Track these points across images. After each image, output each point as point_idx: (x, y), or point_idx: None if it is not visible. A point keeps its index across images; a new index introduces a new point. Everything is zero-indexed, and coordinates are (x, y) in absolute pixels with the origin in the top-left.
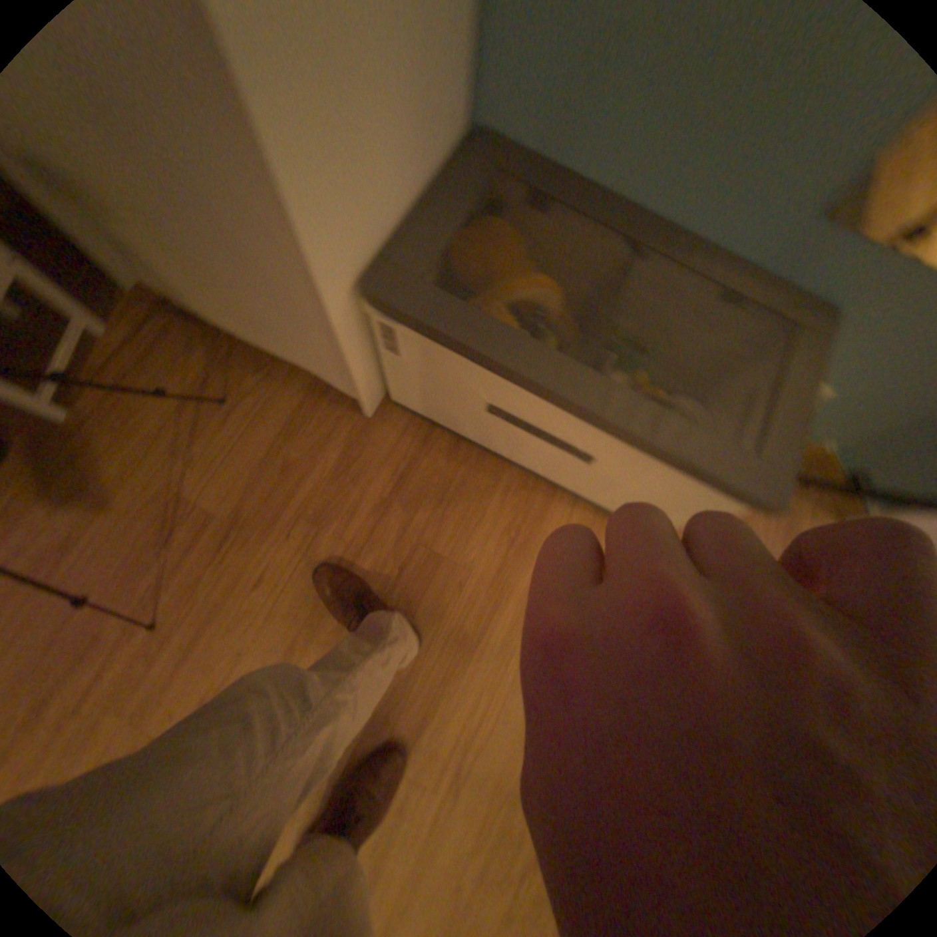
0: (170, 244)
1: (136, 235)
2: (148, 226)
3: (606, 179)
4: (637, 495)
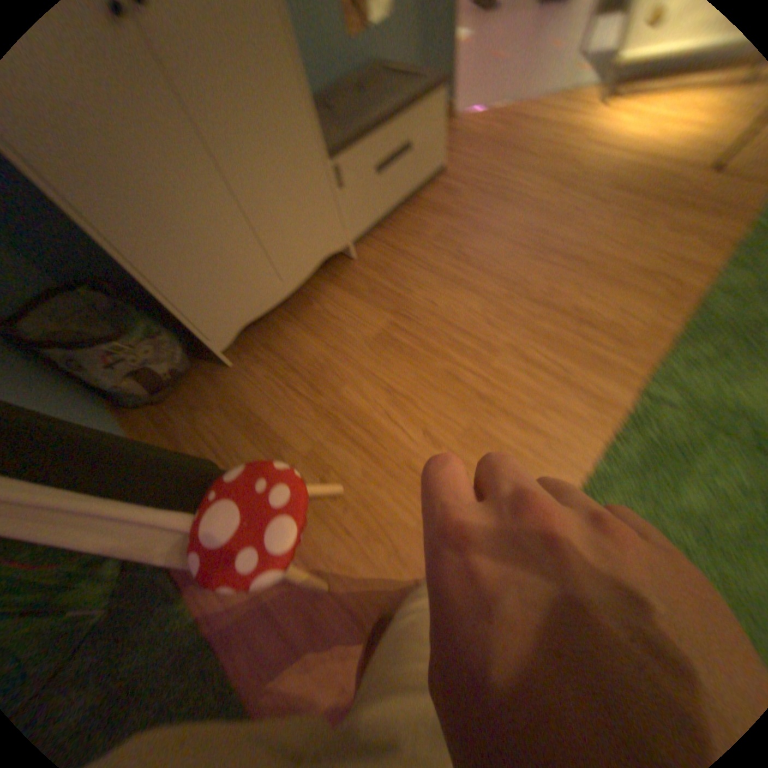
0: (254, 238)
1: (242, 252)
2: (249, 228)
3: None
4: (425, 137)
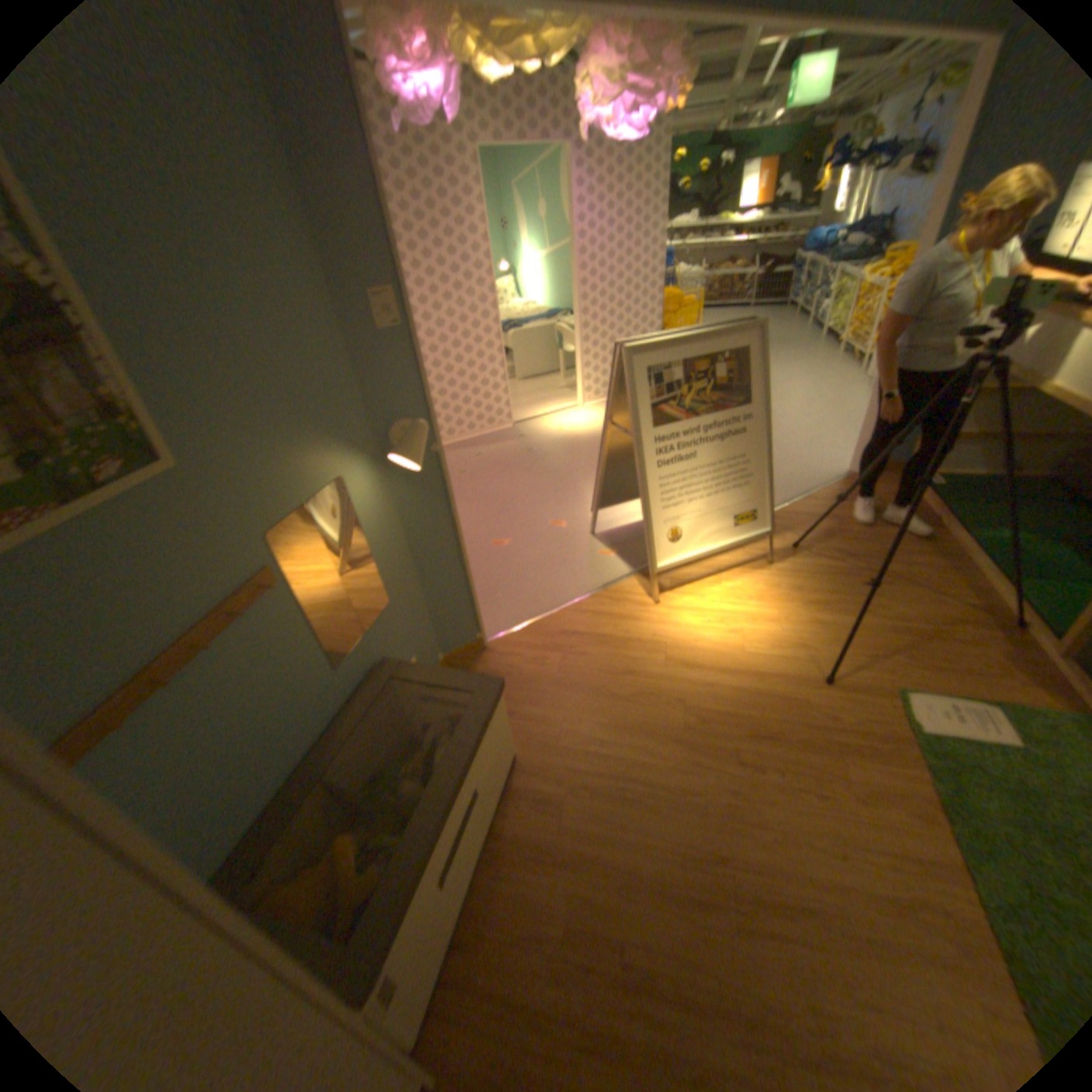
0: None
1: None
2: None
3: (261, 802)
4: (493, 758)
